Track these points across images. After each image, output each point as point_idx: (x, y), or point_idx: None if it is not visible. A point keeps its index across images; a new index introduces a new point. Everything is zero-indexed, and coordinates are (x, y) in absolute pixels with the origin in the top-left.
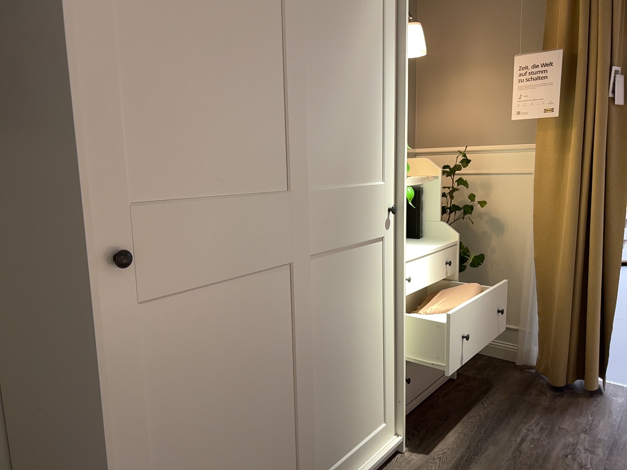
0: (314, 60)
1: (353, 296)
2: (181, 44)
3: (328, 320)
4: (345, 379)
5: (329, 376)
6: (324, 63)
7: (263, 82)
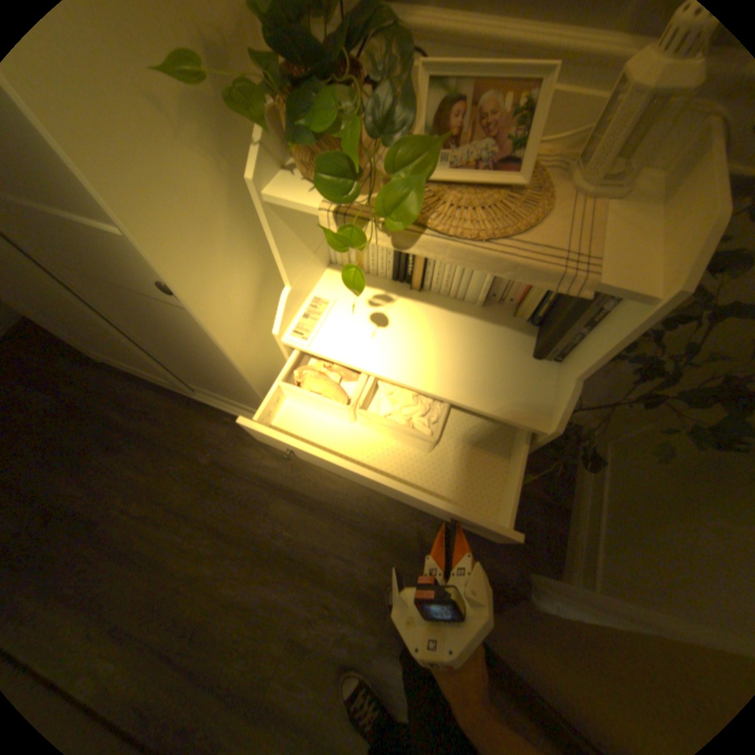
0: None
1: (168, 333)
2: None
3: (136, 327)
4: (203, 376)
5: (173, 360)
6: None
7: None
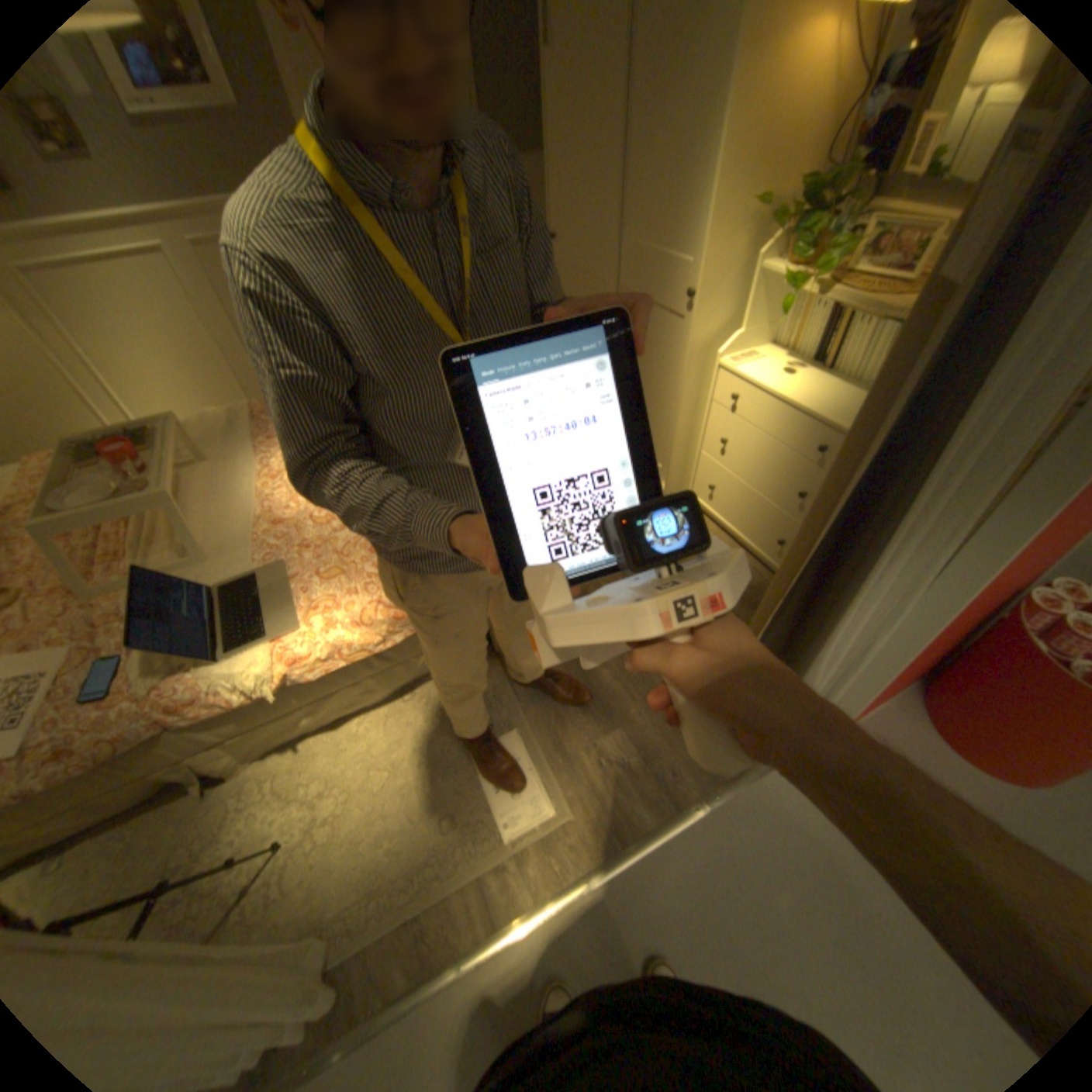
0: (640, 105)
1: (650, 350)
2: (564, 118)
3: None
4: None
5: None
6: (649, 106)
7: (595, 137)
